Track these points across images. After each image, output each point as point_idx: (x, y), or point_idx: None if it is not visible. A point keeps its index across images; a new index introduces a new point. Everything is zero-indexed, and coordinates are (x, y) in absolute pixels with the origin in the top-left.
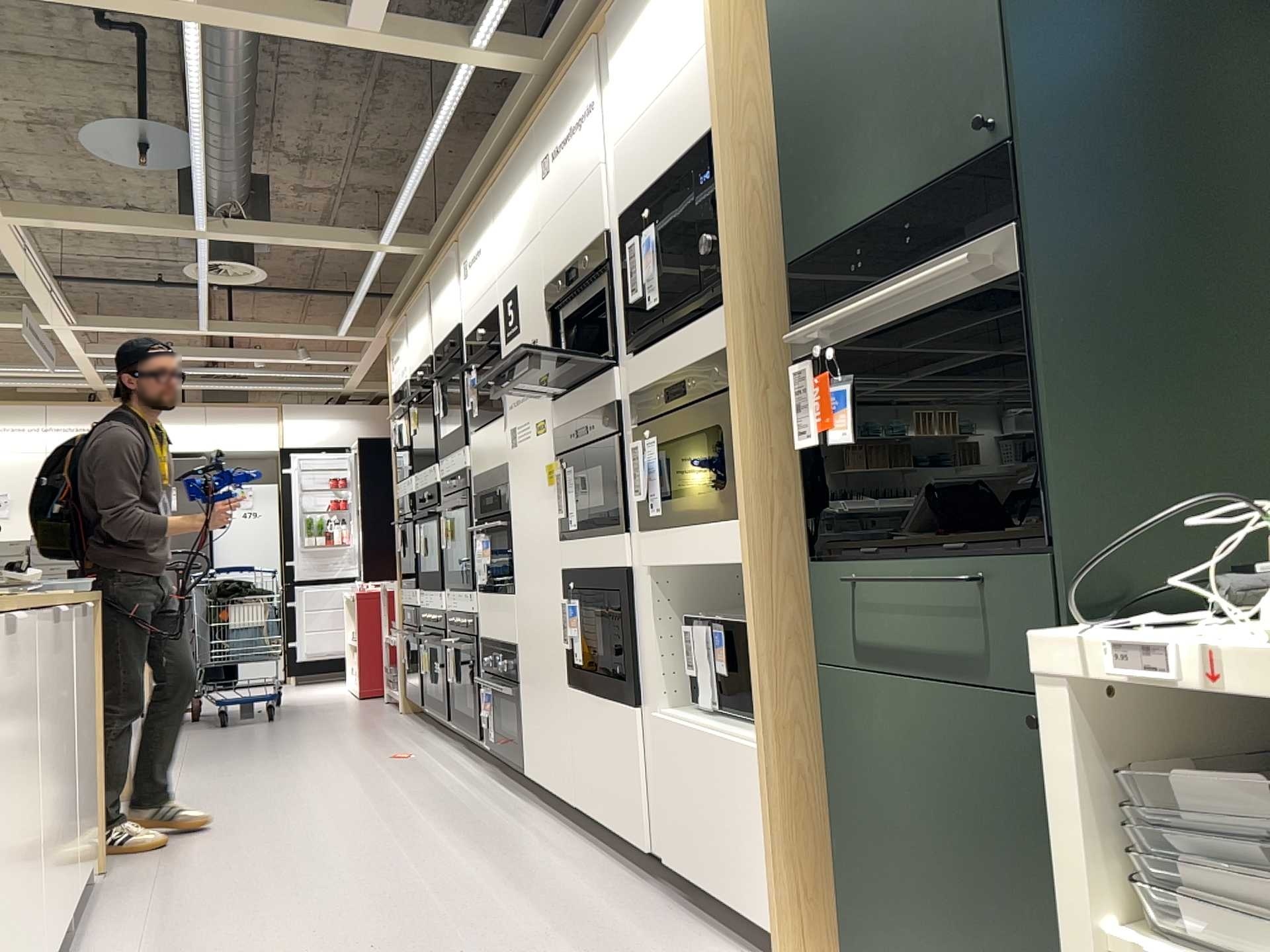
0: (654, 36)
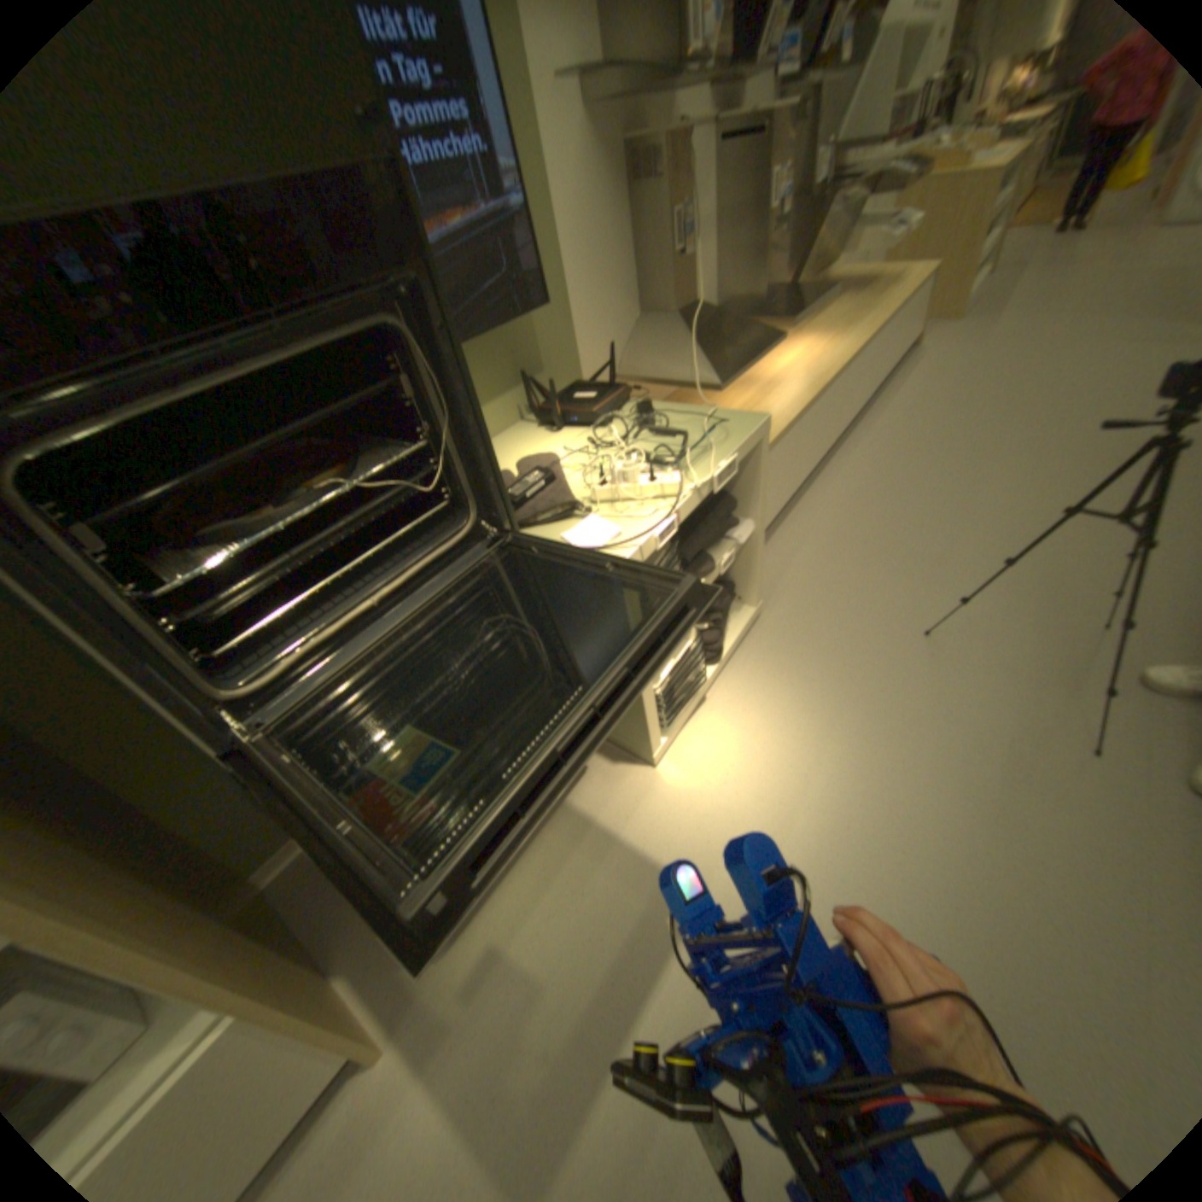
0: None
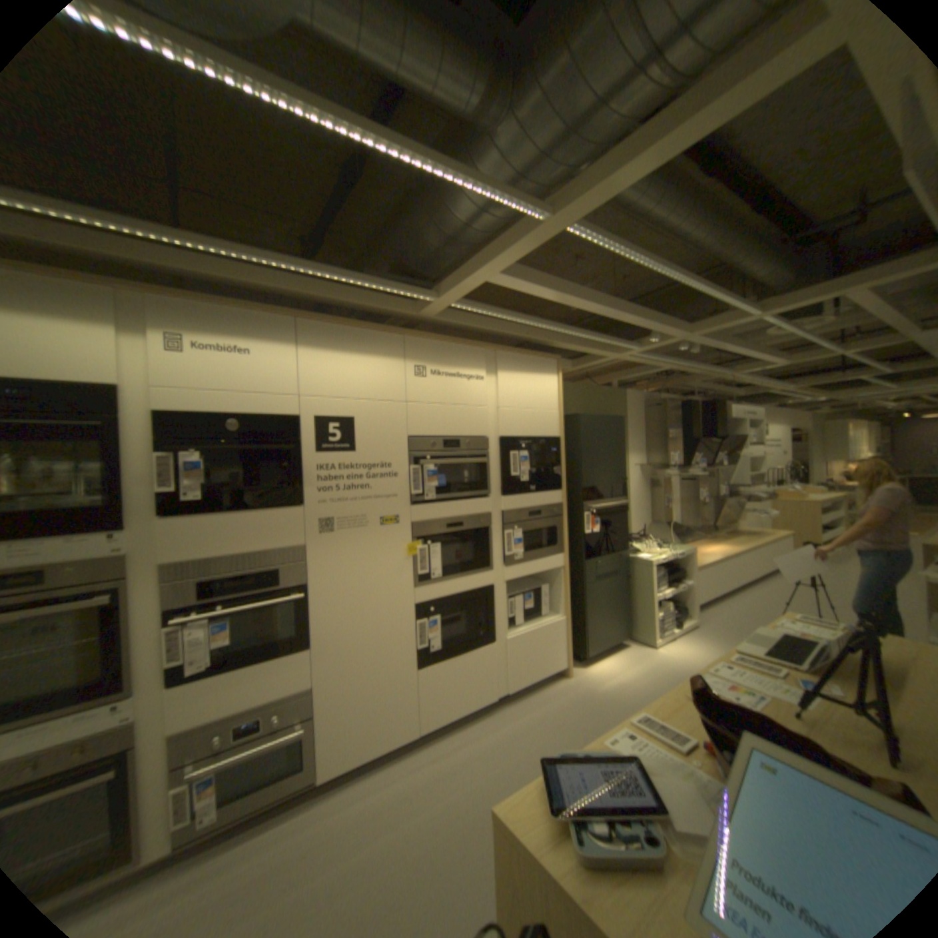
0: (528, 387)
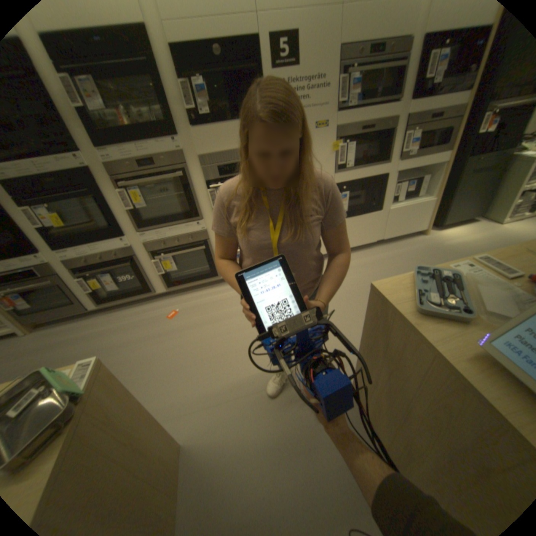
0: None
